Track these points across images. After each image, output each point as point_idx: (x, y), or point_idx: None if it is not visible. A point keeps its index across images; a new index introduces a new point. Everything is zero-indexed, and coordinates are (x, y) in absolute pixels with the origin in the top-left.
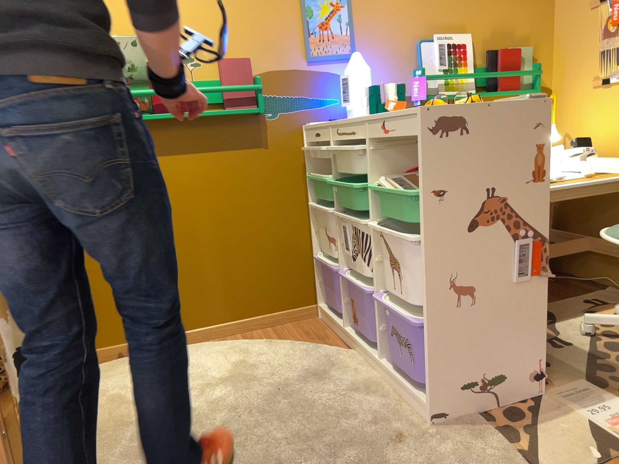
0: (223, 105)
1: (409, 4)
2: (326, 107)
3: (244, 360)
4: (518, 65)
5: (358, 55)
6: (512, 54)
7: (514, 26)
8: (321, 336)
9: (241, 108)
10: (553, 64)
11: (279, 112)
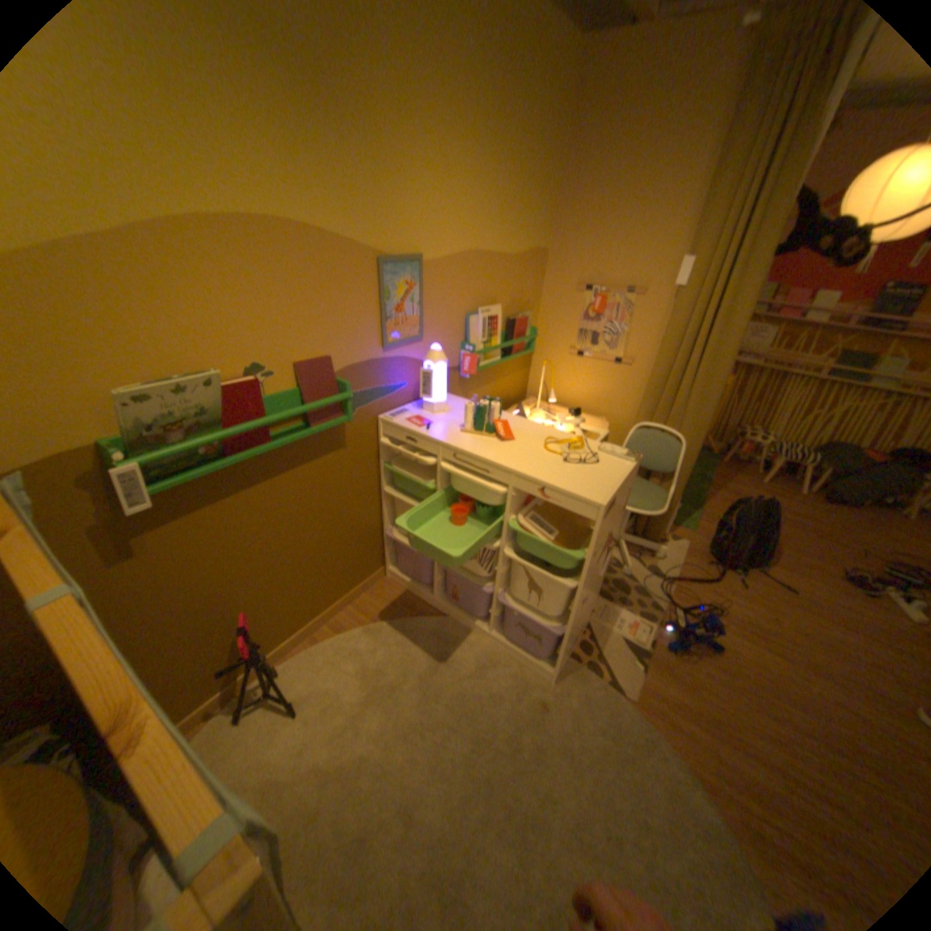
0: (302, 417)
1: (464, 279)
2: (397, 394)
3: (365, 667)
4: (525, 331)
5: (439, 349)
6: (524, 323)
7: (523, 293)
8: (407, 604)
9: (328, 422)
10: (538, 323)
11: (357, 409)
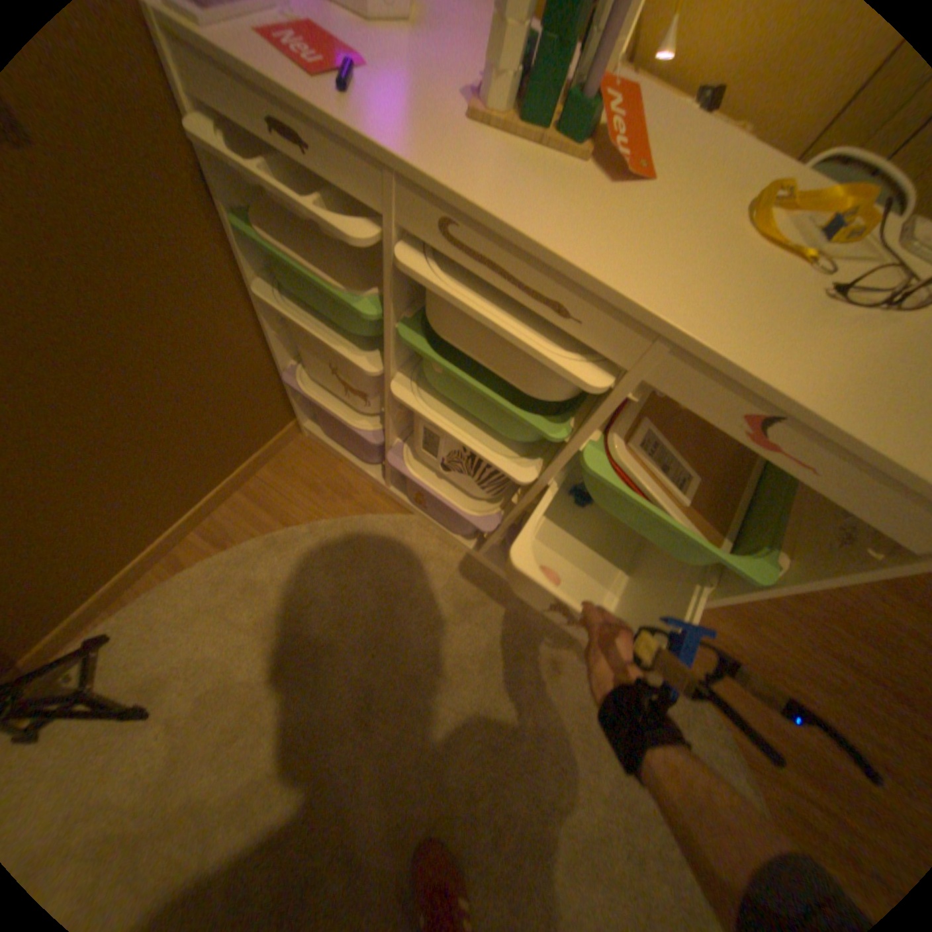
0: None
1: None
2: None
3: (271, 613)
4: None
5: None
6: None
7: None
8: (342, 487)
9: None
10: None
11: None
